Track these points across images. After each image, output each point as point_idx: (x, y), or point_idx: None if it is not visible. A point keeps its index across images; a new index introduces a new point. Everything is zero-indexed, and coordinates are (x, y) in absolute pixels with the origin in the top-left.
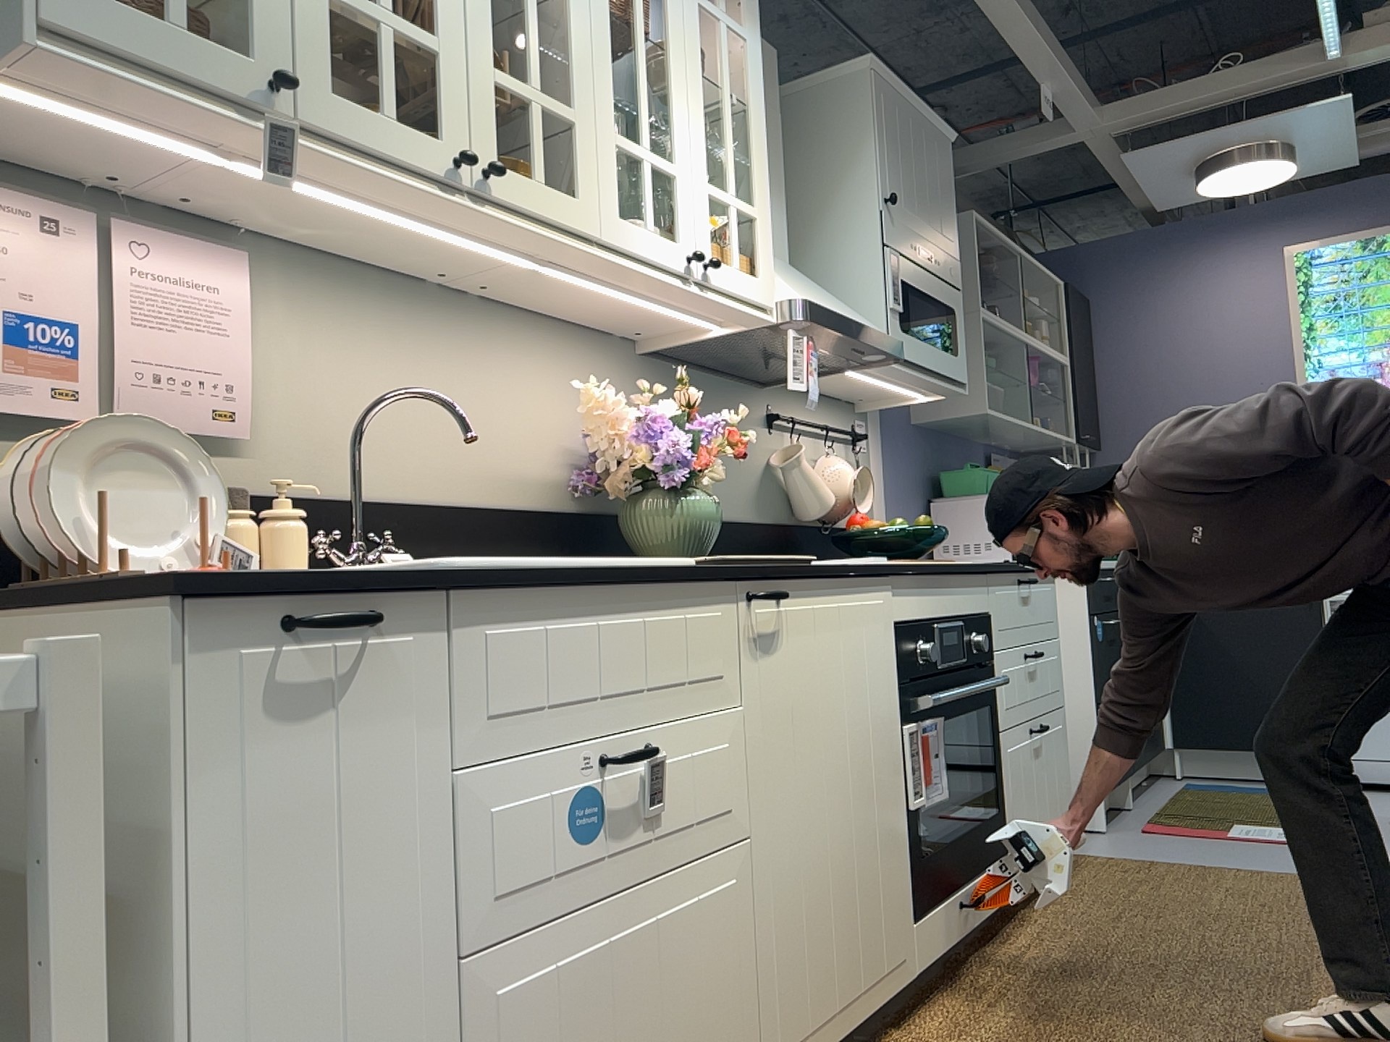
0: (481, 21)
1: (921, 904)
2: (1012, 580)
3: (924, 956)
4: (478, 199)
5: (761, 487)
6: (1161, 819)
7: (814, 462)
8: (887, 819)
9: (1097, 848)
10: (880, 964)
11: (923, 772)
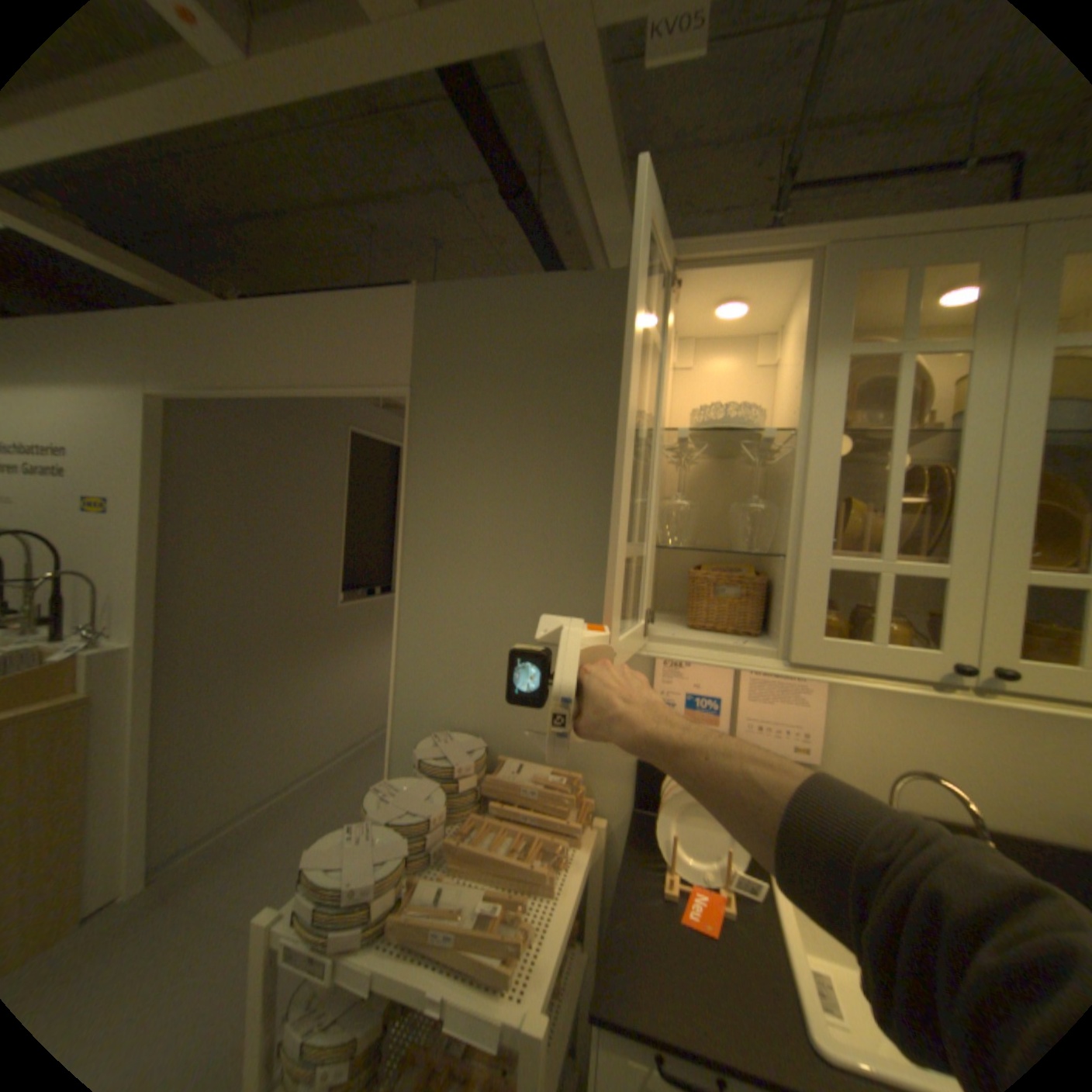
0: (1017, 530)
1: None
2: None
3: None
4: (993, 688)
5: None
6: None
7: None
8: None
9: None
10: None
11: None
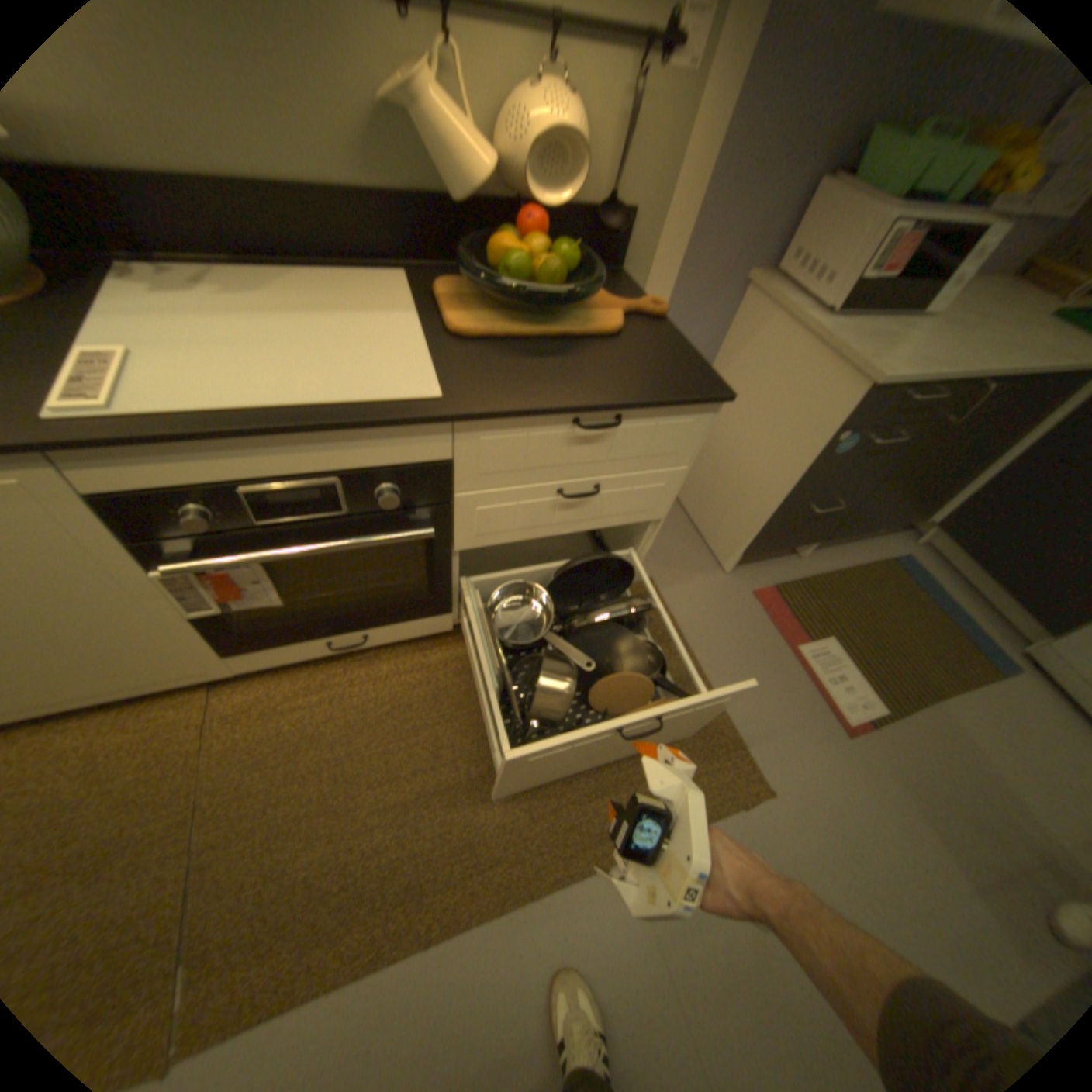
0: None
1: (233, 650)
2: (542, 420)
3: (247, 666)
4: None
5: (361, 124)
6: (793, 588)
7: (514, 83)
8: (124, 624)
9: (682, 588)
10: (144, 679)
11: (210, 594)
